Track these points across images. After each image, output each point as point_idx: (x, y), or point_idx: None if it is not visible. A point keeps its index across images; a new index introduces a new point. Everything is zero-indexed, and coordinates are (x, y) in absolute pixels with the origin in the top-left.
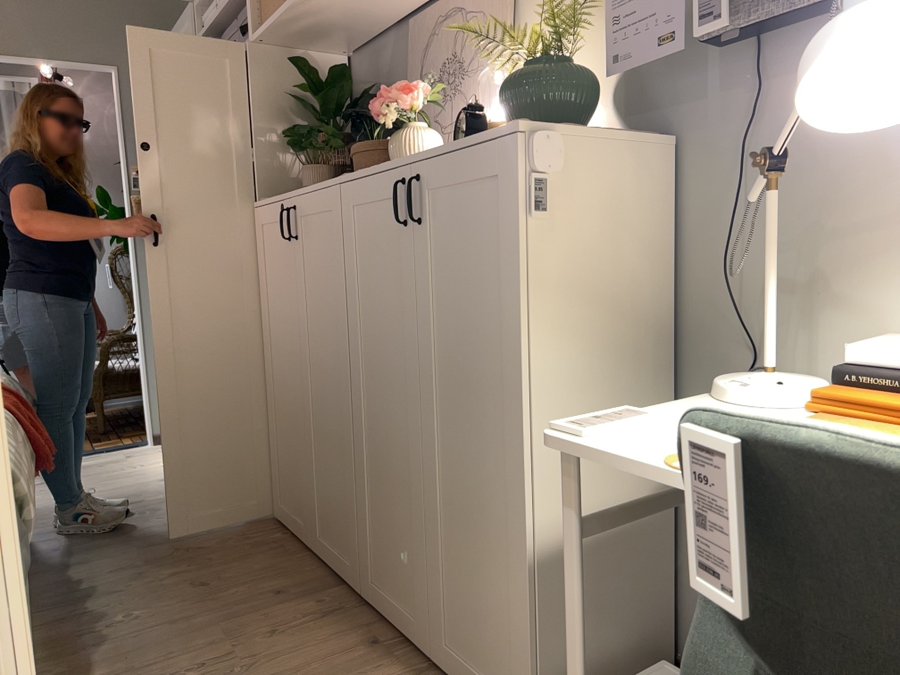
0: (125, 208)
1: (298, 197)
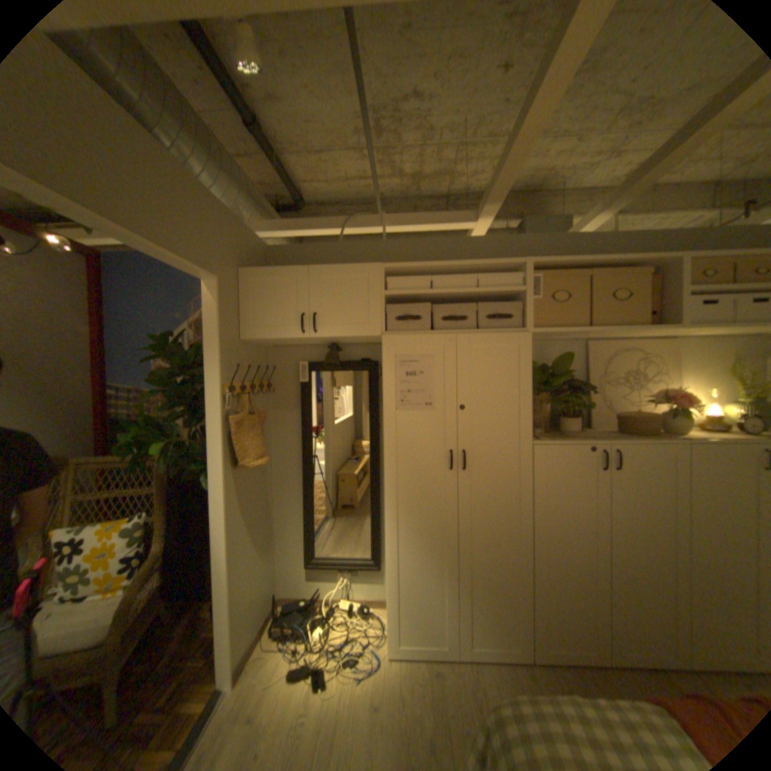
0: (208, 429)
1: (628, 446)
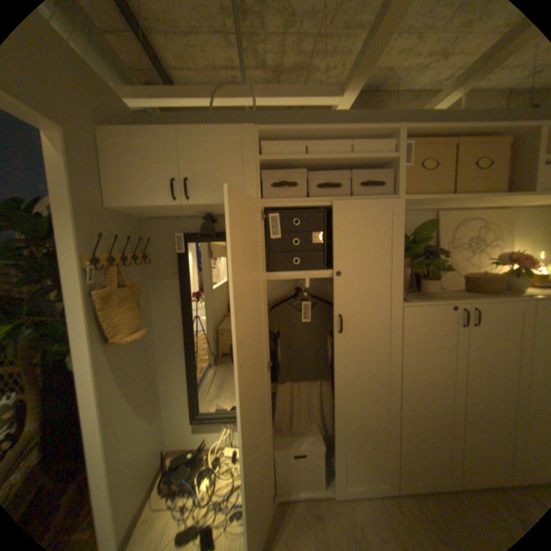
0: (67, 306)
1: (485, 304)
